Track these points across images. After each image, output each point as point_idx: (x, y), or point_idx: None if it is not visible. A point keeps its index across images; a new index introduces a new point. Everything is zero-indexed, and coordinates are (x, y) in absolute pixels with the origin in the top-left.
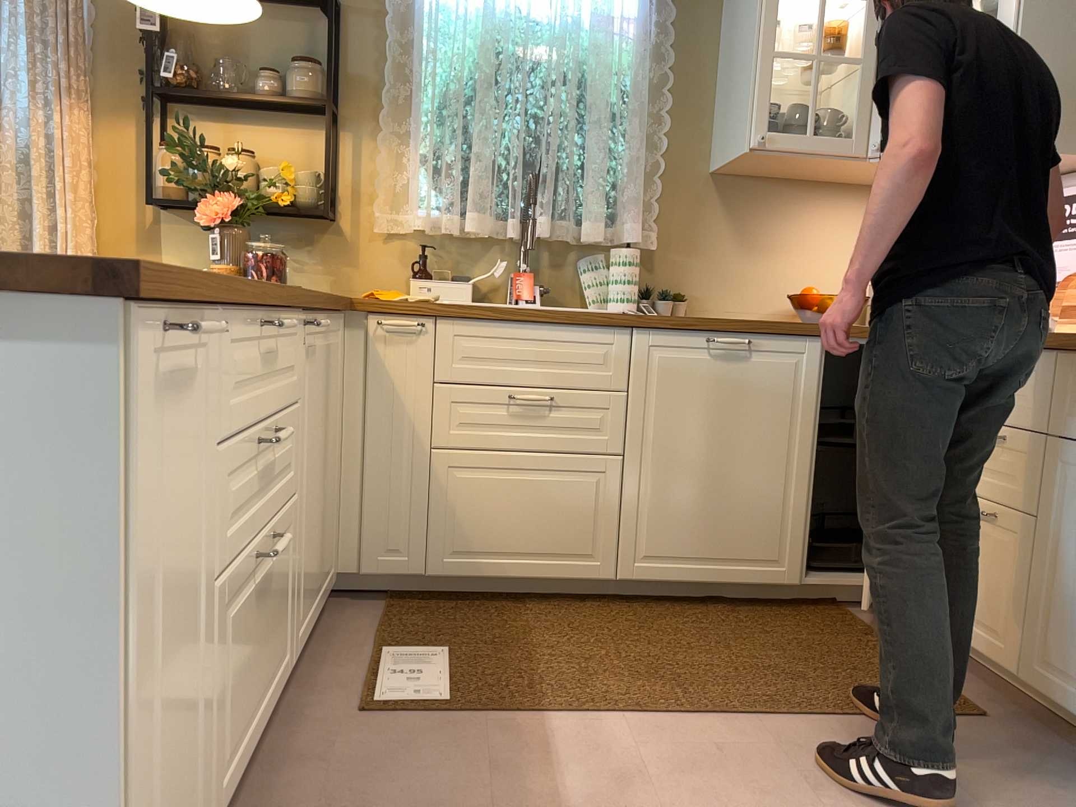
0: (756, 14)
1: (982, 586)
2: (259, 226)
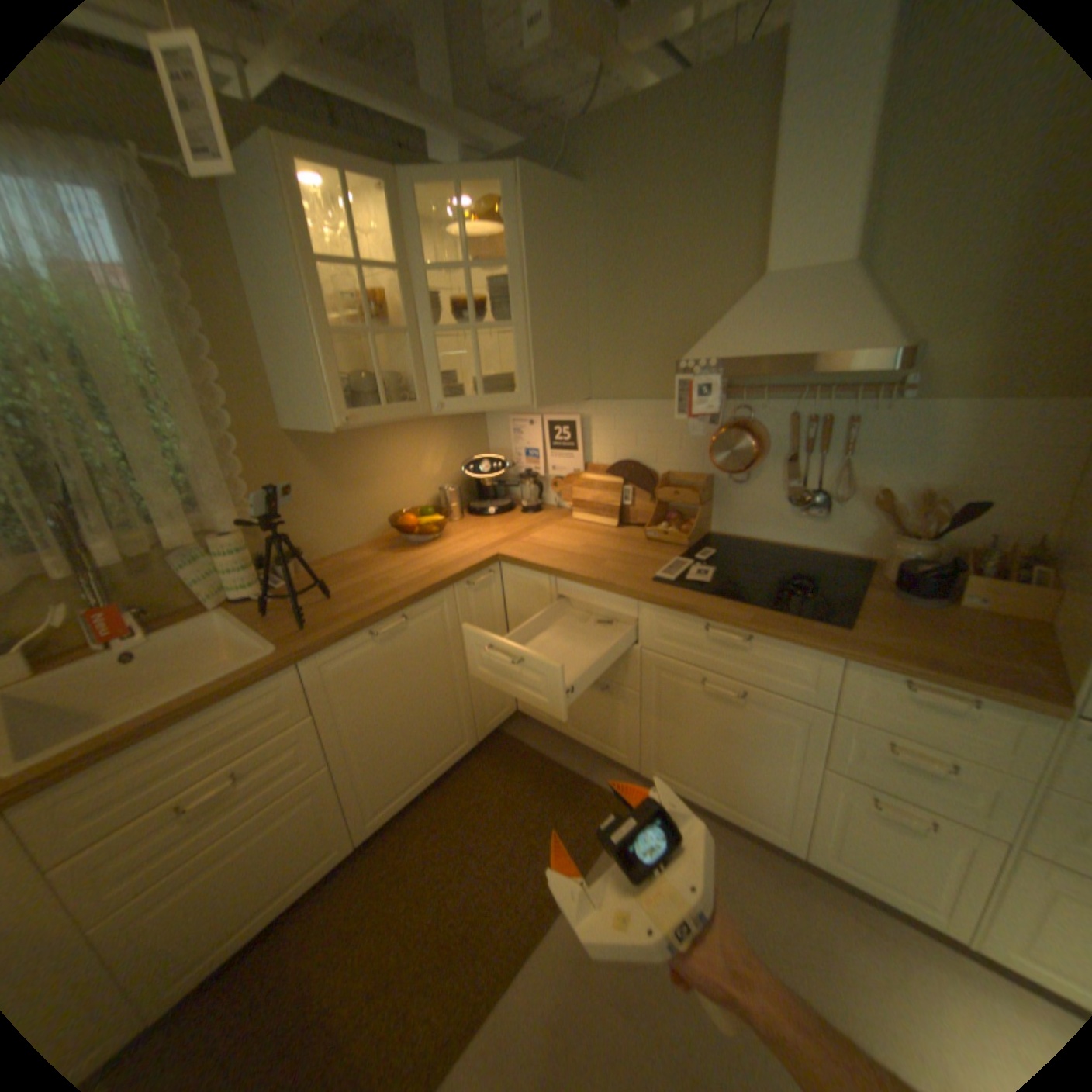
0: (294, 286)
1: (603, 723)
2: None
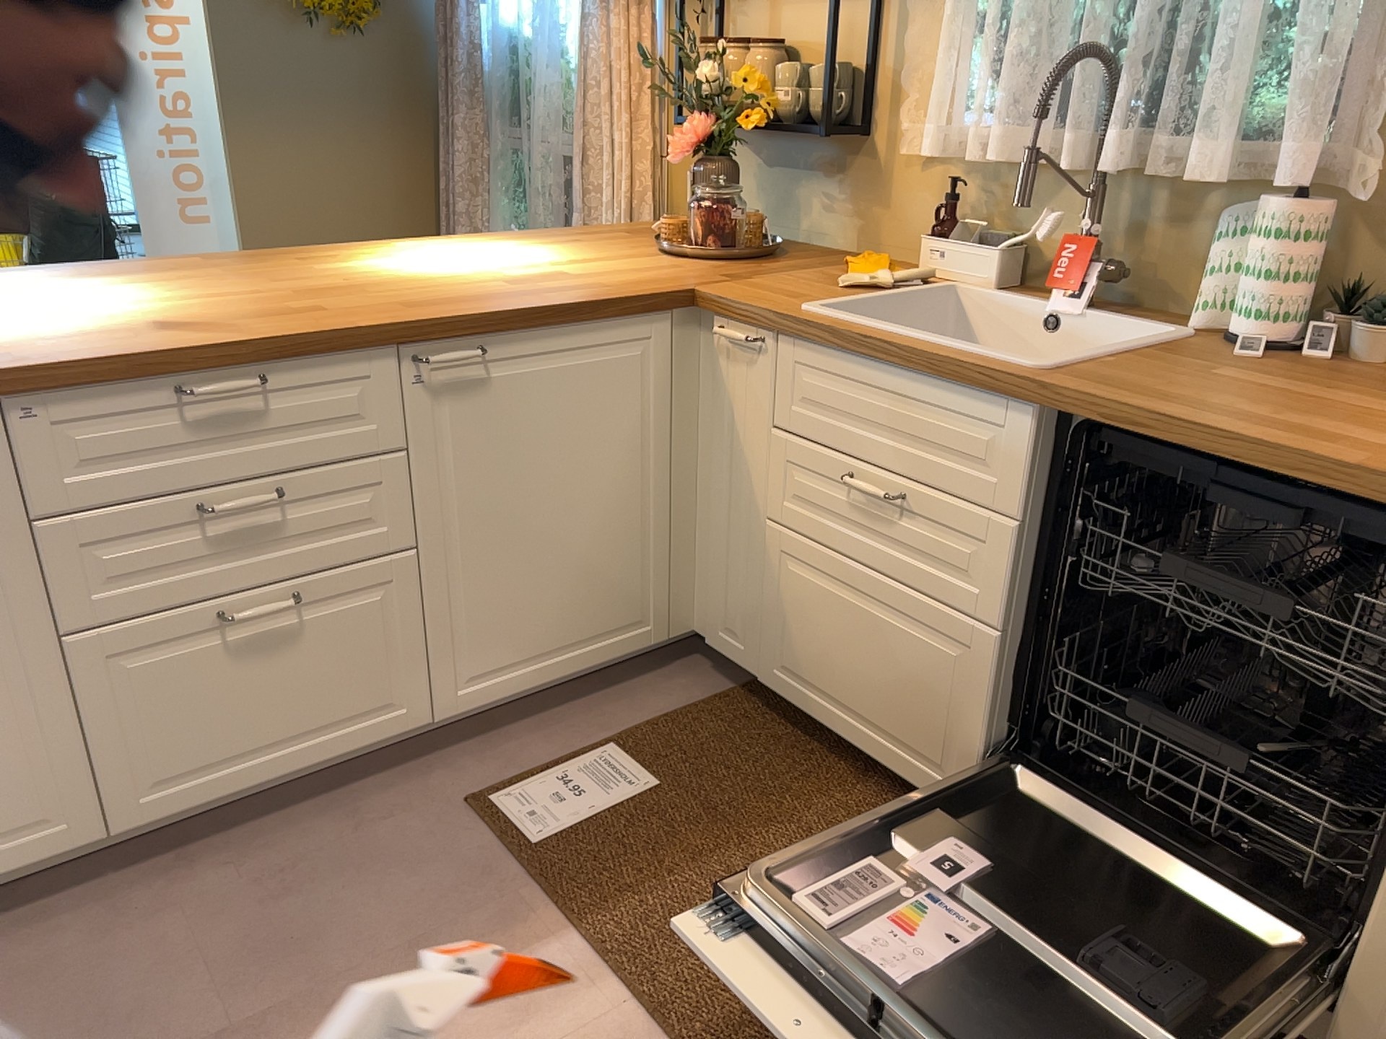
0: None
1: None
2: (791, 146)
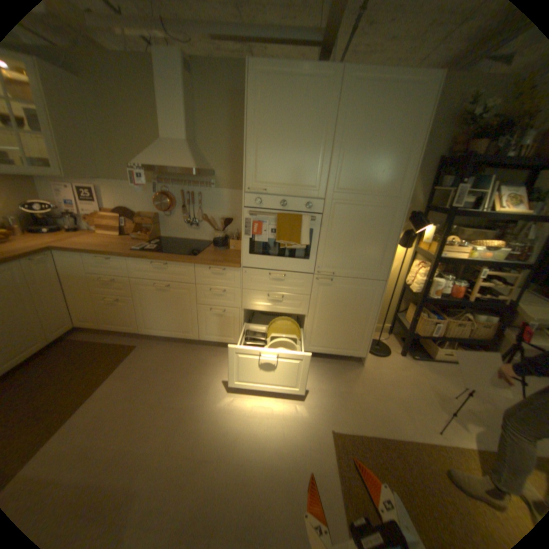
0: None
1: (118, 317)
2: None
